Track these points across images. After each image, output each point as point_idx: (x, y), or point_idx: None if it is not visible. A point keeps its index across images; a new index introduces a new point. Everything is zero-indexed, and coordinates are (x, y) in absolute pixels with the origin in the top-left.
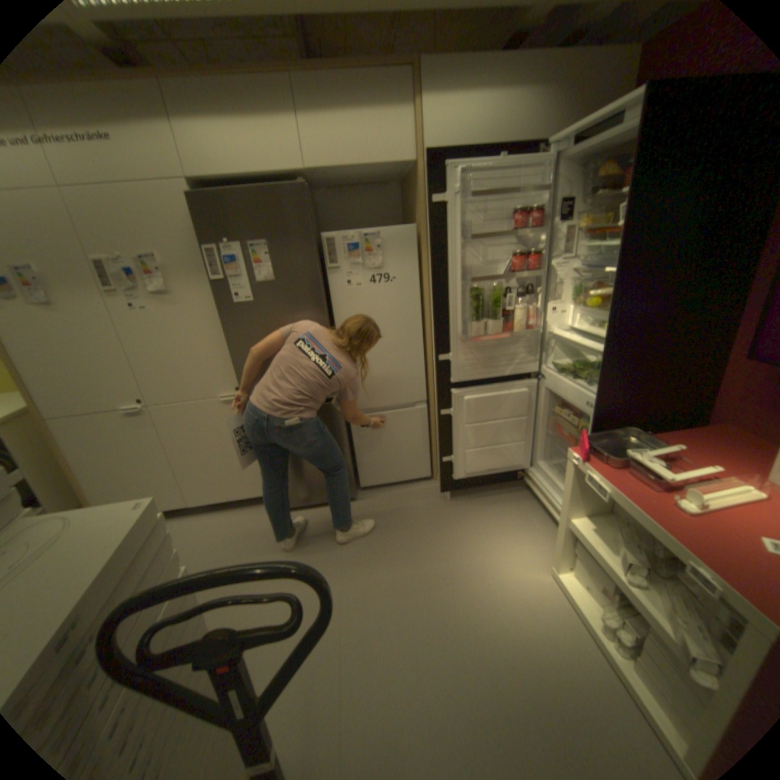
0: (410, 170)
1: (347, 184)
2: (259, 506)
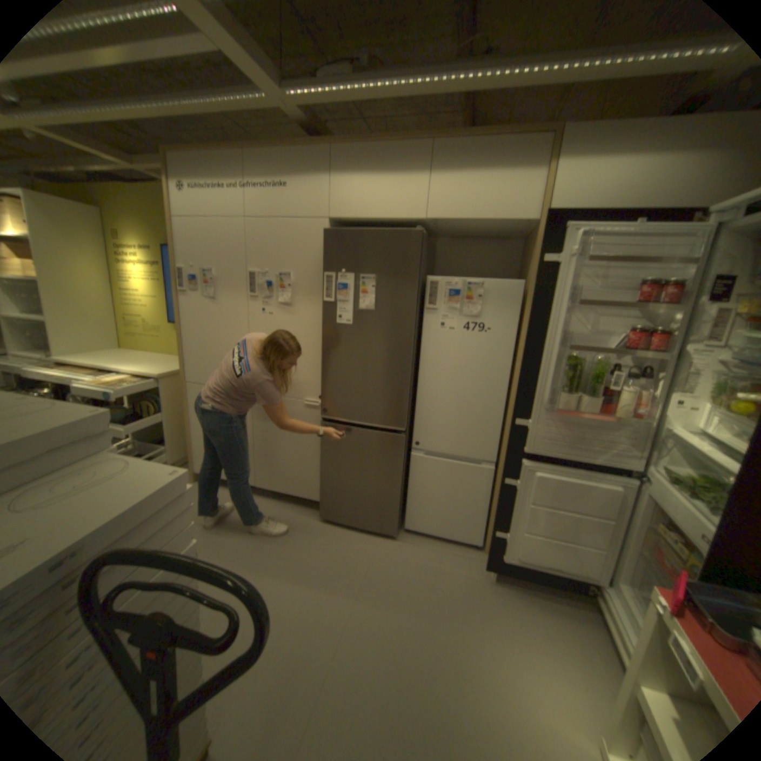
0: (534, 228)
1: (470, 235)
2: (310, 509)
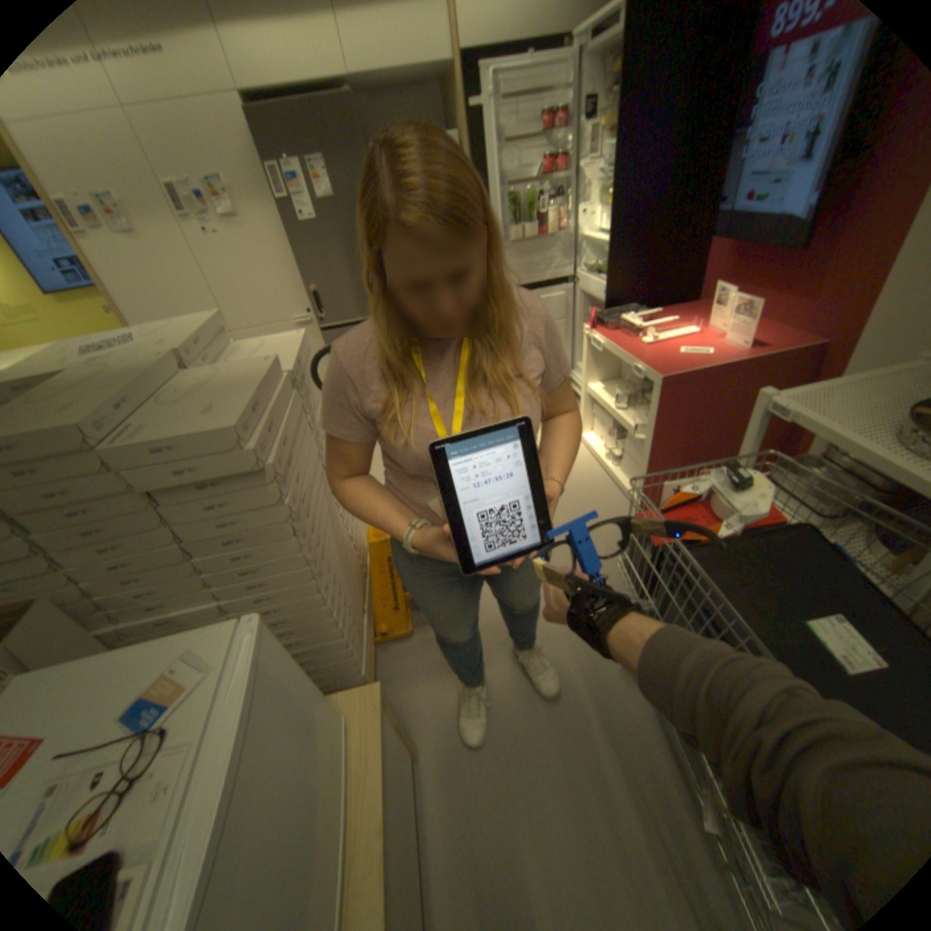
0: (449, 70)
1: (386, 87)
2: None
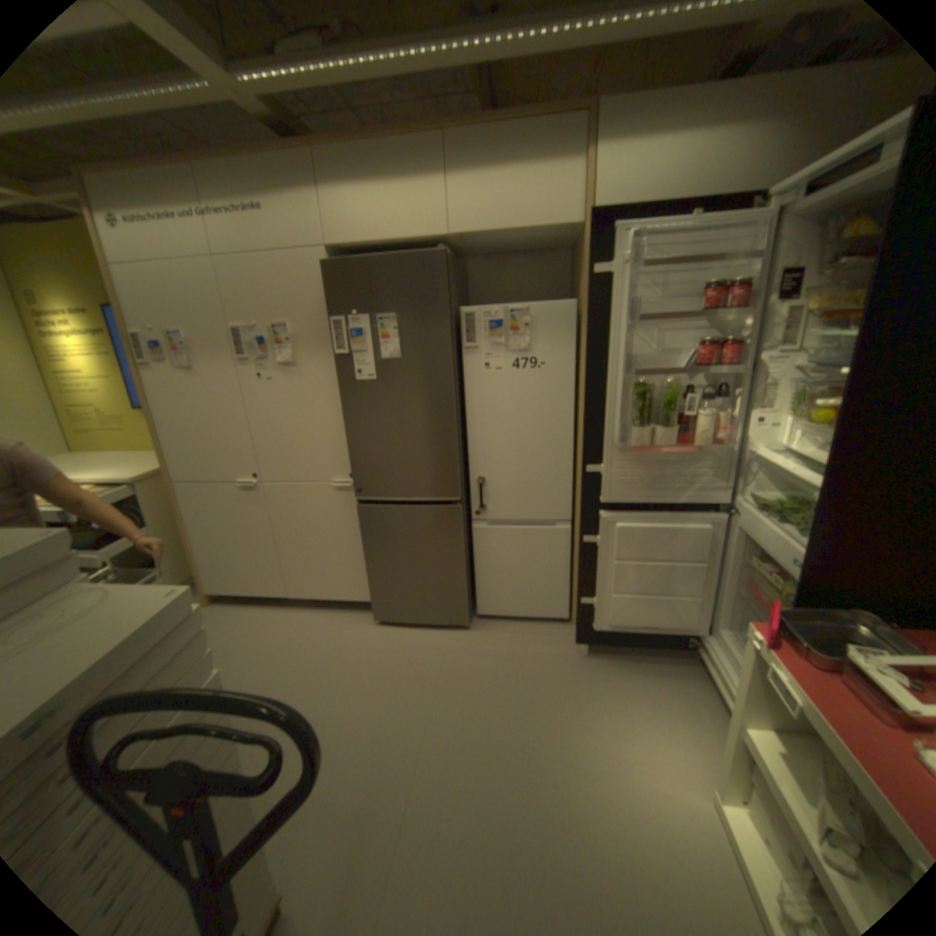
0: (580, 234)
1: (506, 251)
2: (361, 612)
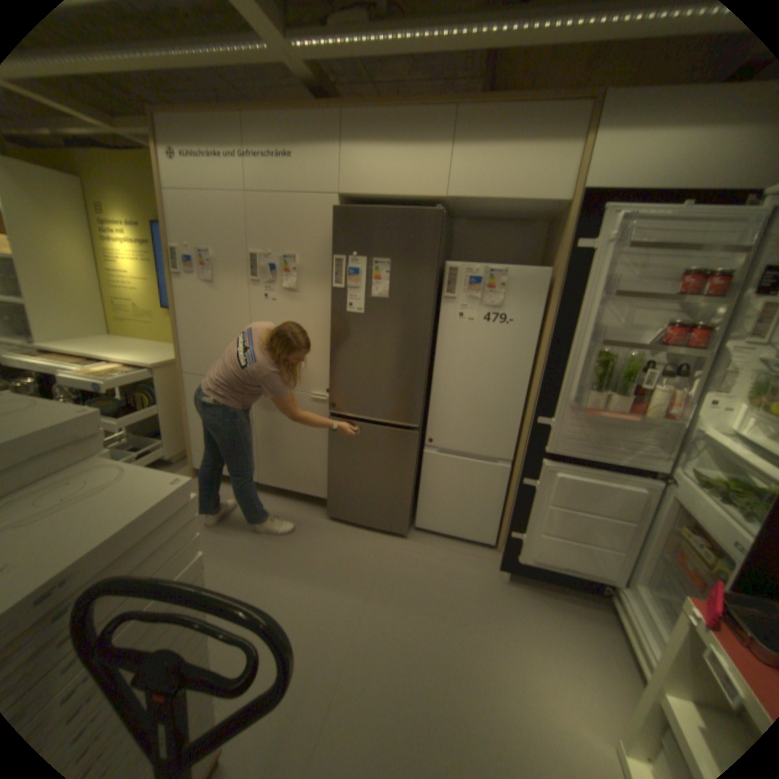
0: (563, 210)
1: (490, 217)
2: (317, 506)
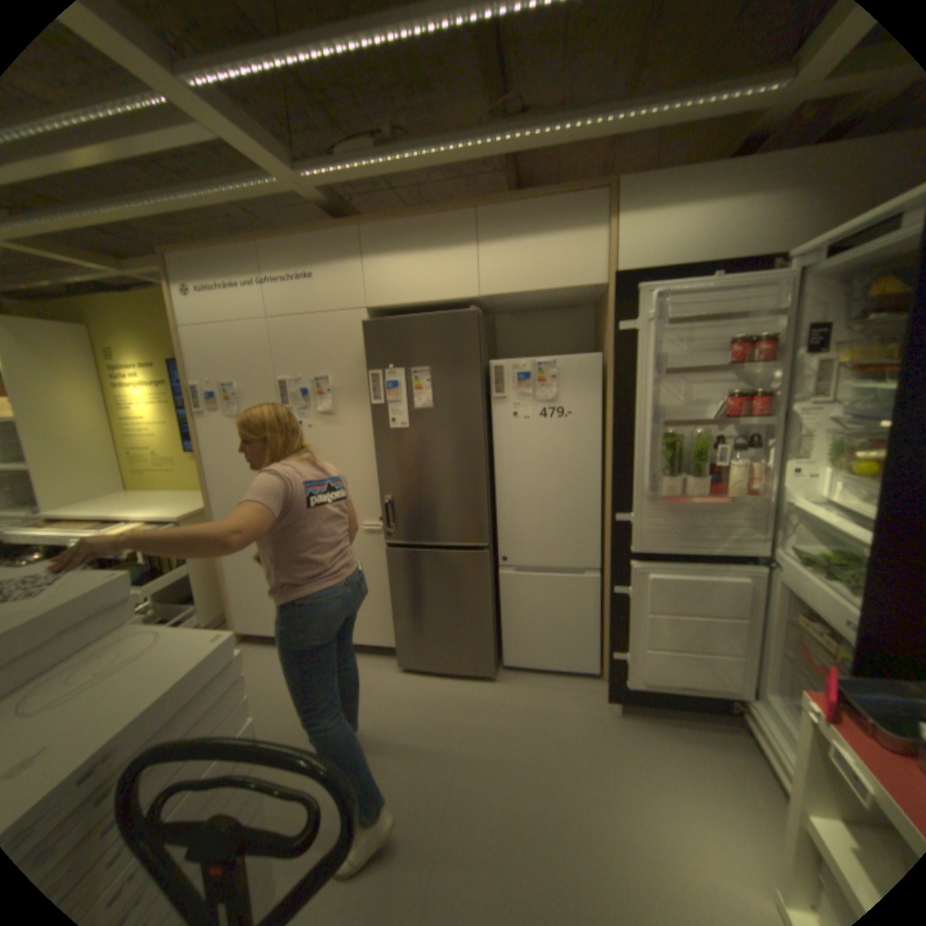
0: (603, 293)
1: (532, 308)
2: (384, 658)
